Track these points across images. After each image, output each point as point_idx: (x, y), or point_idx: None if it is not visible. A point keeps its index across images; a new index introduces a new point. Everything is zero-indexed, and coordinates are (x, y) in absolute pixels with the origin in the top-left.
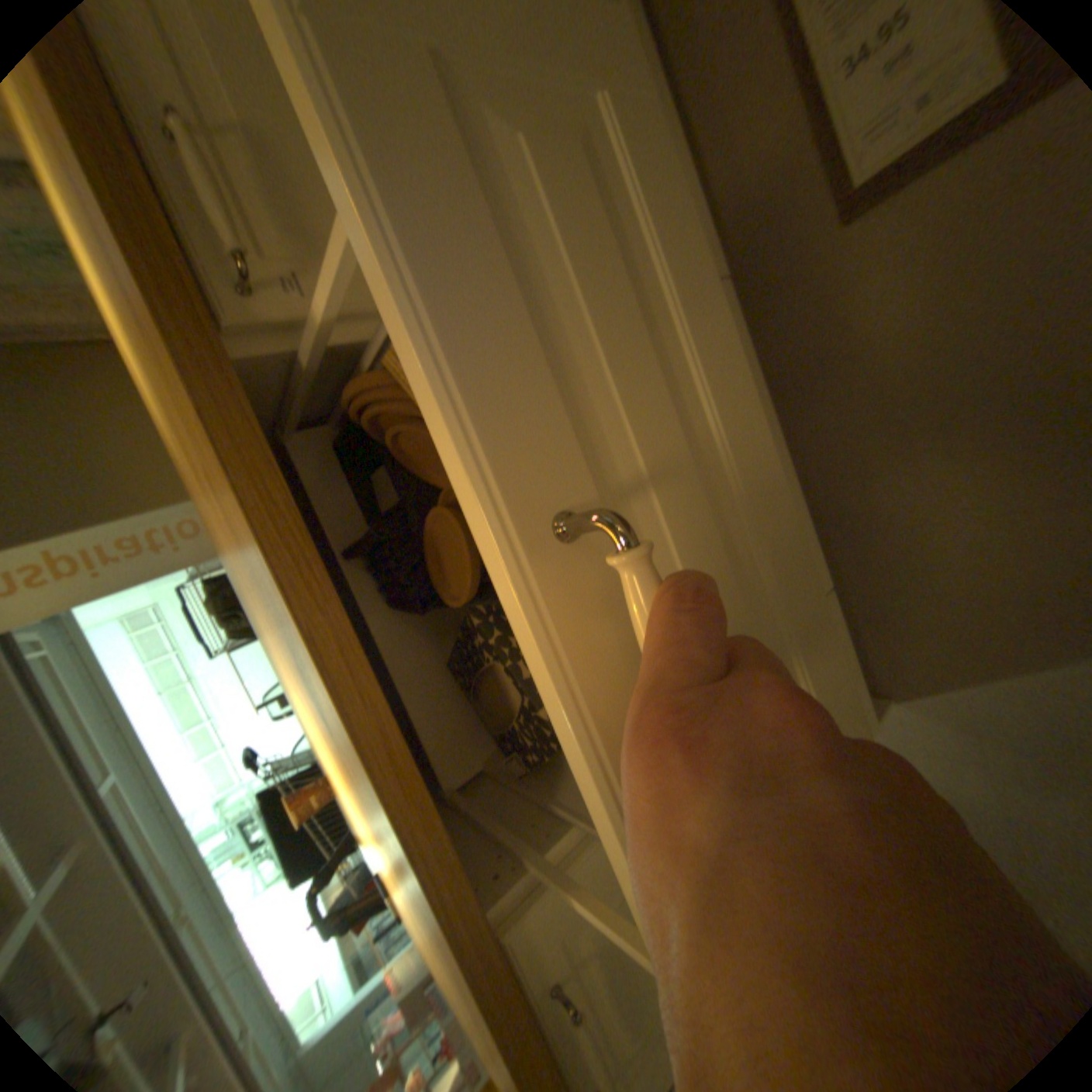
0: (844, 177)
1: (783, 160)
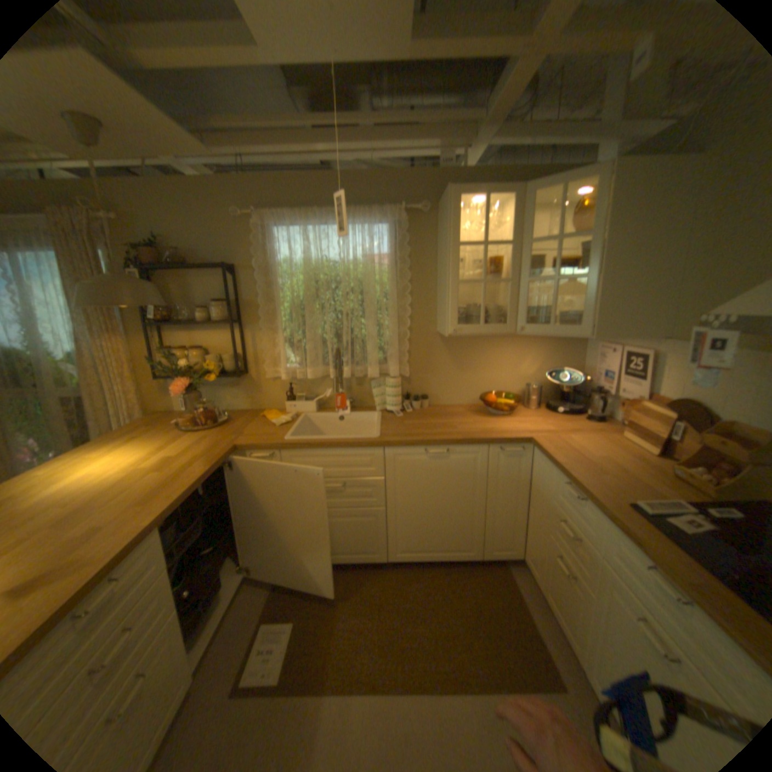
0: (236, 682)
1: (229, 664)
